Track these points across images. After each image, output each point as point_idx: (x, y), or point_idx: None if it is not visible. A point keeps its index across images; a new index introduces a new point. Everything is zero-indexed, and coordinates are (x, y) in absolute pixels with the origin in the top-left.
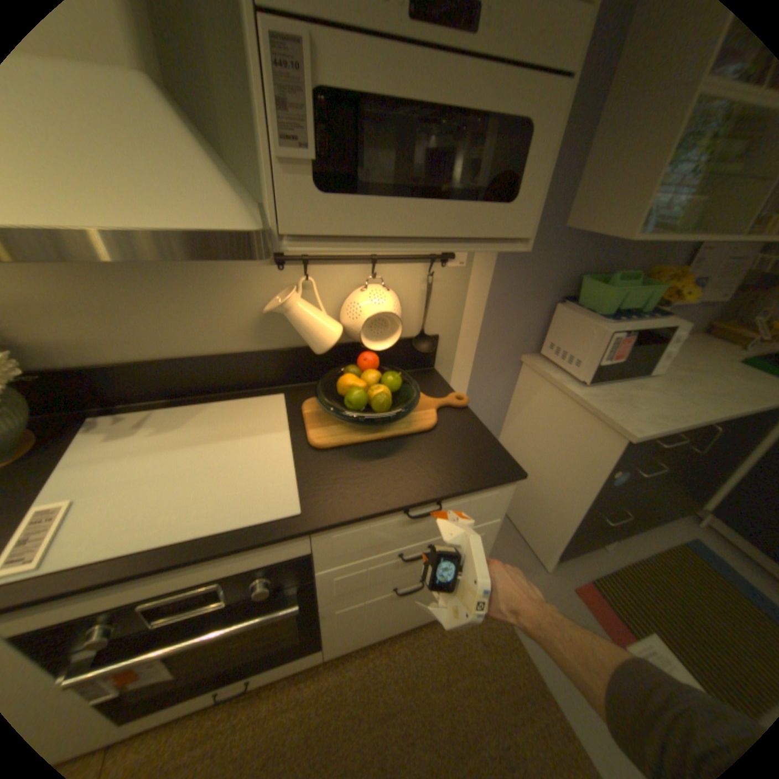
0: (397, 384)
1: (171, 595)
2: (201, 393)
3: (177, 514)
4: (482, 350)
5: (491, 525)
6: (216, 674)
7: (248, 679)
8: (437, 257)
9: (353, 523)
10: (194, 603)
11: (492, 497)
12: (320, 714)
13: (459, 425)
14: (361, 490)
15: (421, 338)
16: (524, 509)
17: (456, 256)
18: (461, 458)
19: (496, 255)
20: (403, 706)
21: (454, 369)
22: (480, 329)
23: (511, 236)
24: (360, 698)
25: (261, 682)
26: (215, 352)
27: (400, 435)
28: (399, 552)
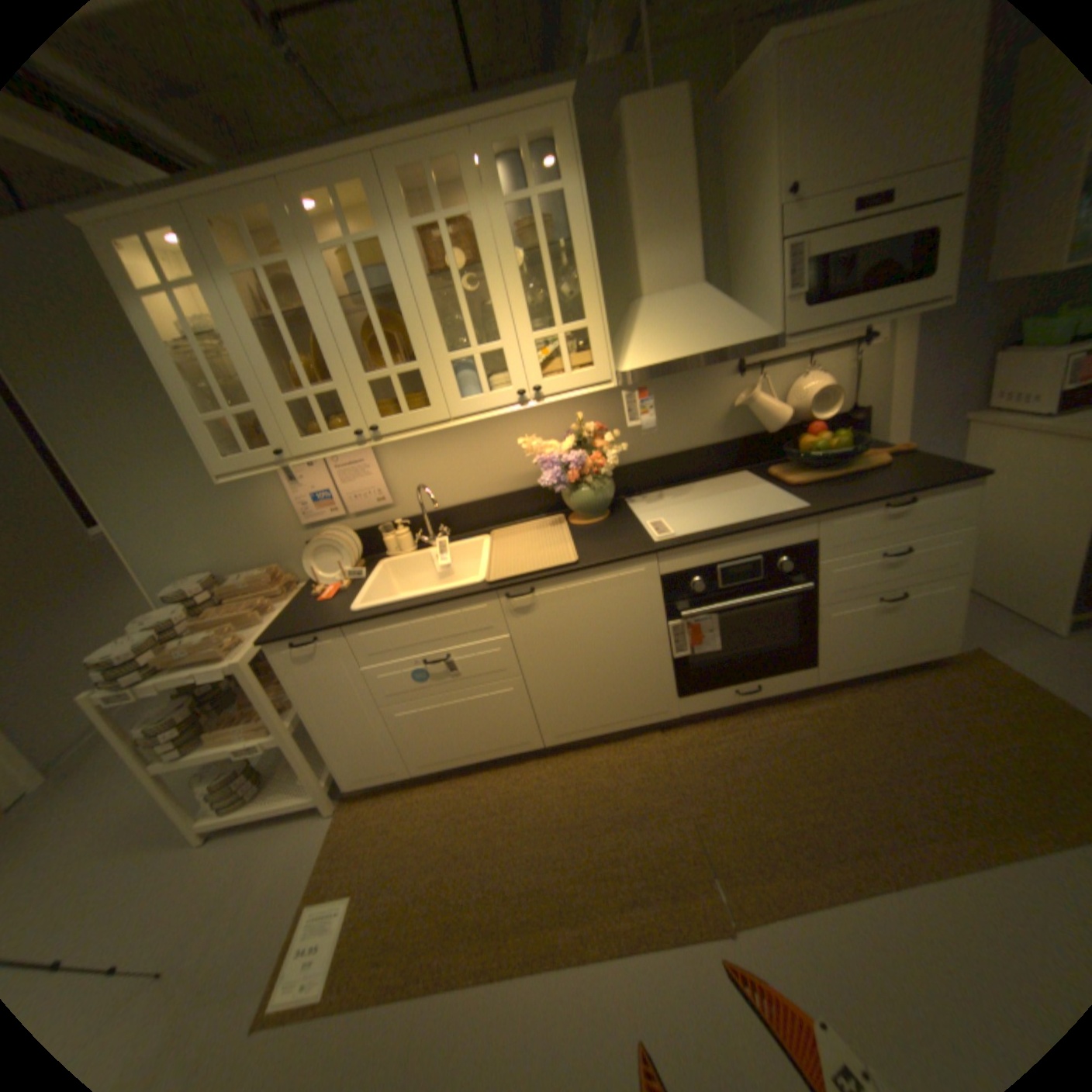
0: (849, 439)
1: (734, 563)
2: (685, 480)
3: (728, 517)
4: (919, 415)
5: (968, 534)
6: (742, 664)
7: (761, 684)
8: (862, 340)
9: (848, 514)
10: (745, 574)
11: (963, 498)
12: (828, 723)
13: (915, 460)
14: (847, 495)
15: (855, 411)
16: (1011, 580)
17: (879, 335)
18: (925, 473)
19: (918, 325)
20: (910, 720)
21: (891, 438)
22: (913, 395)
23: (935, 299)
24: (862, 715)
25: (770, 692)
26: (696, 447)
27: (862, 473)
28: (884, 553)
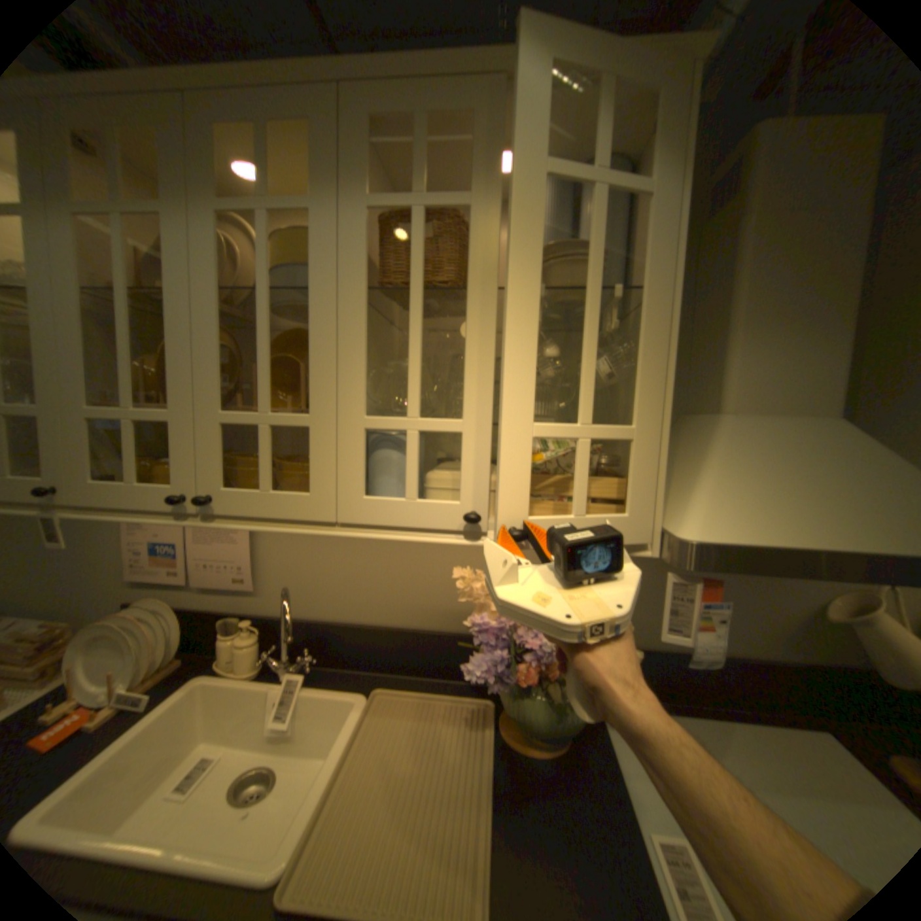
0: None
1: None
2: (710, 704)
3: None
4: None
5: None
6: None
7: None
8: None
9: None
10: None
11: None
12: None
13: None
14: None
15: None
16: None
17: None
18: None
19: None
20: None
21: None
22: None
23: None
24: None
25: None
26: (740, 656)
27: None
28: None
